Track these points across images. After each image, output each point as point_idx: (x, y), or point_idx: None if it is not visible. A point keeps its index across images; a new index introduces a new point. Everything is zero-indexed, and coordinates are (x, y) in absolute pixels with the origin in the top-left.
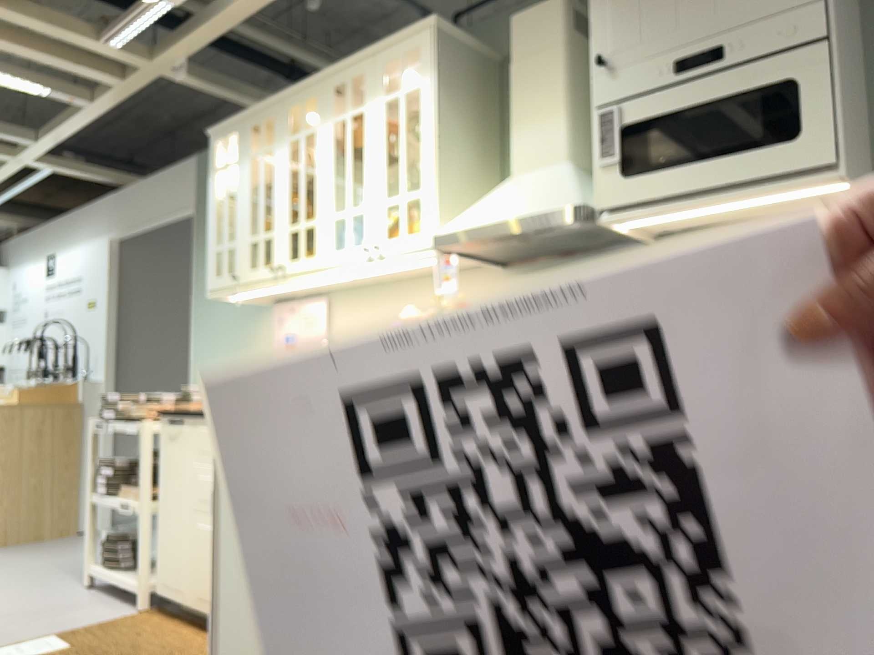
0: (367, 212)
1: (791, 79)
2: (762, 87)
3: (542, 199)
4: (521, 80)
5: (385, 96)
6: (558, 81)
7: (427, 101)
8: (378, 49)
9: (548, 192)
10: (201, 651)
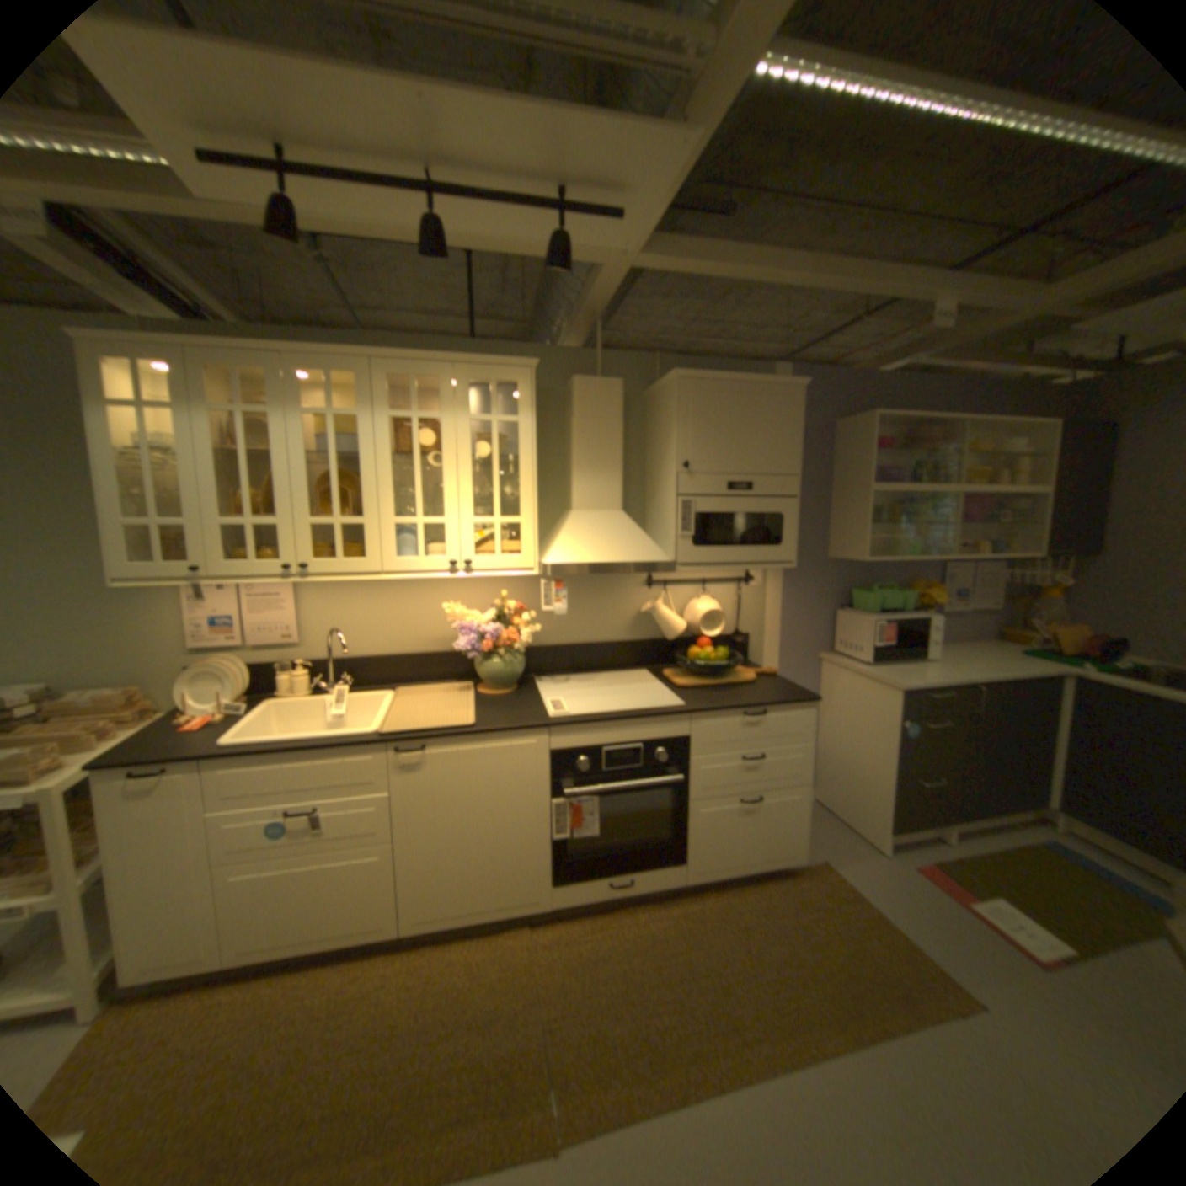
0: (450, 526)
1: (781, 514)
2: (767, 513)
3: (634, 548)
4: (586, 435)
5: (471, 413)
6: (617, 448)
7: (527, 438)
8: (461, 359)
9: (632, 541)
10: (292, 995)
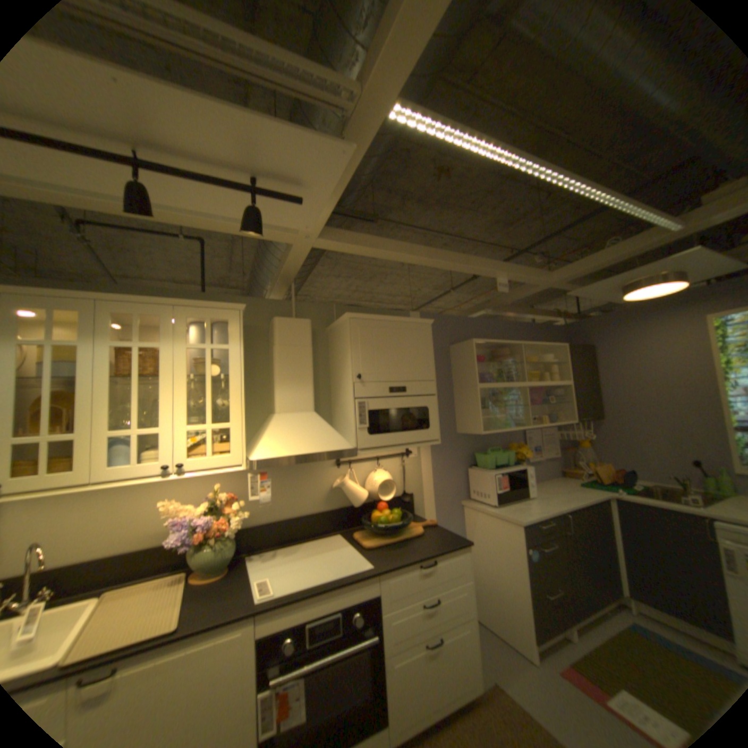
0: (165, 434)
1: (426, 407)
2: (418, 407)
3: (325, 440)
4: (285, 358)
5: (189, 343)
6: (309, 366)
7: (237, 361)
8: (182, 303)
9: (324, 434)
10: None
